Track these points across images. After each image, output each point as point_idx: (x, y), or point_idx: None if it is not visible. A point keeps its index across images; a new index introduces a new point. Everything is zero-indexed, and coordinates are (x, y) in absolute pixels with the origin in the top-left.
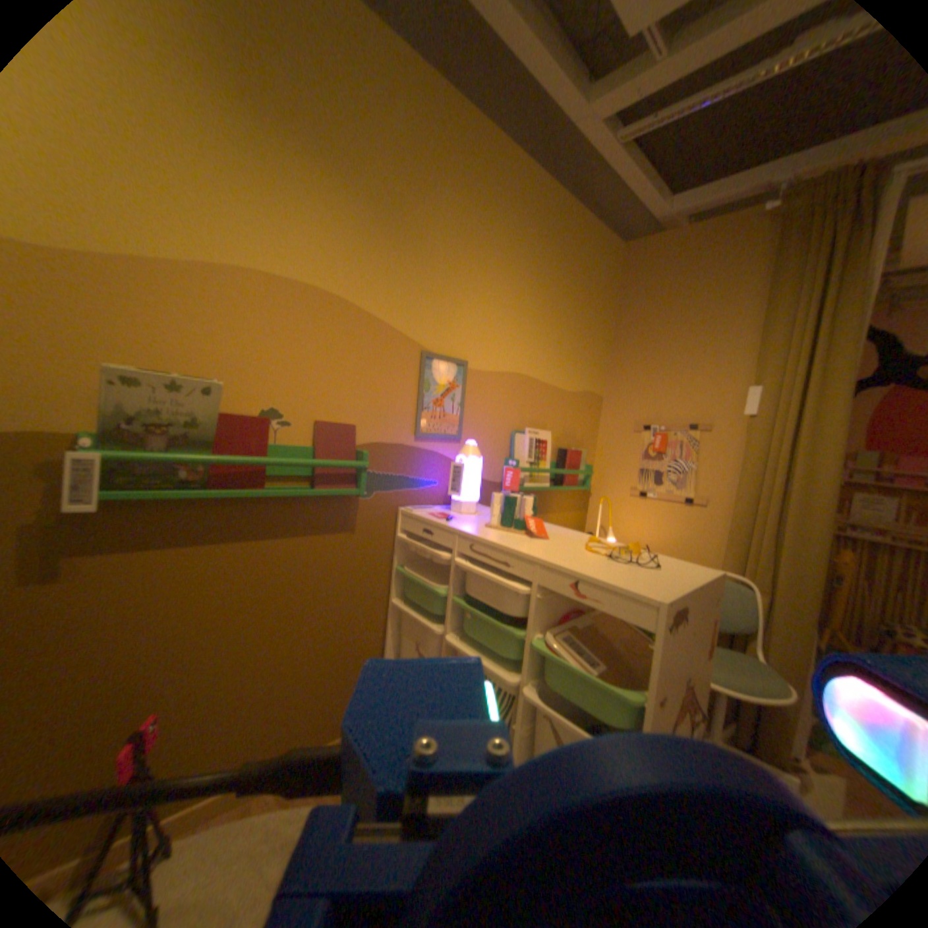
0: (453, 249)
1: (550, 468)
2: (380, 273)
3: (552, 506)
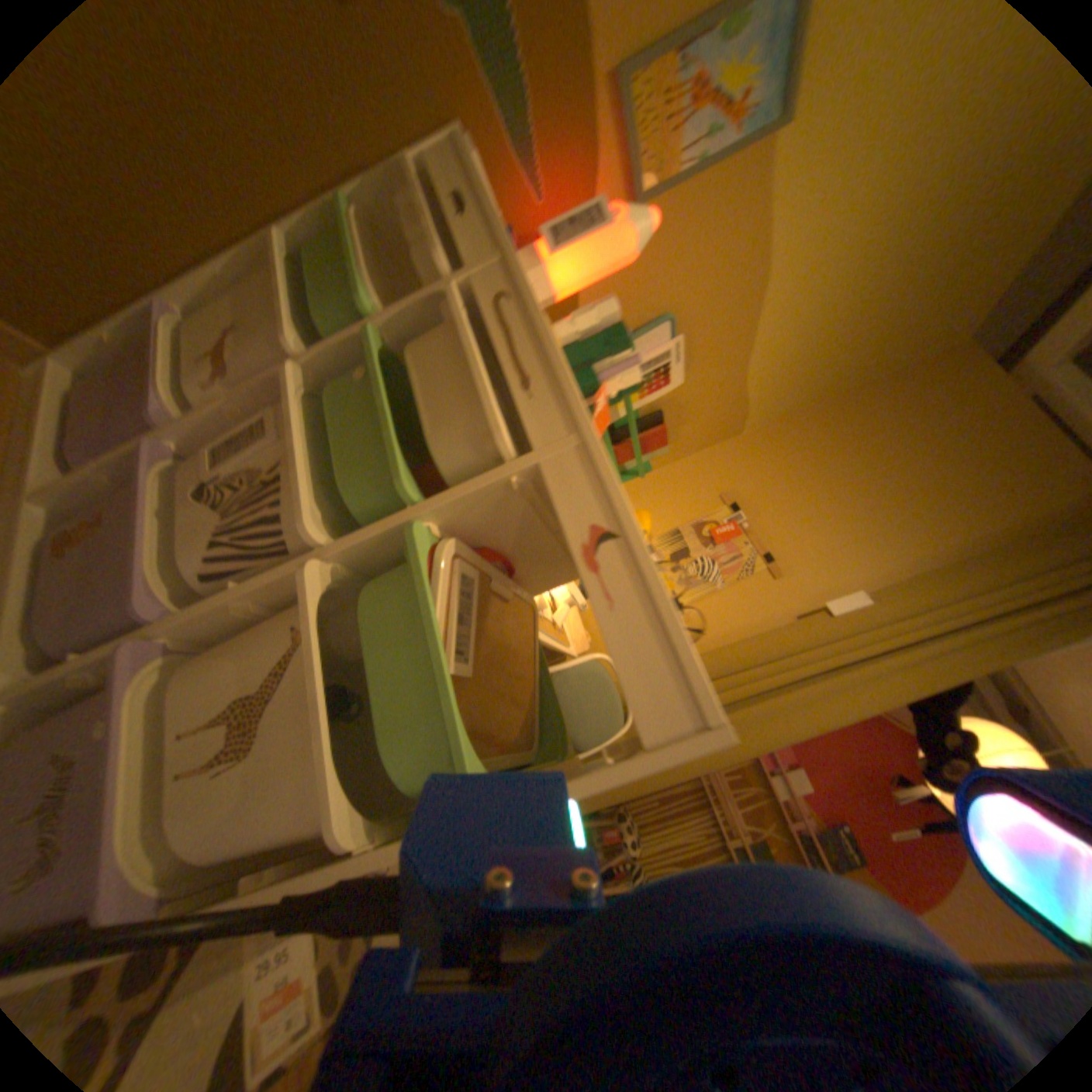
0: None
1: (631, 418)
2: None
3: None
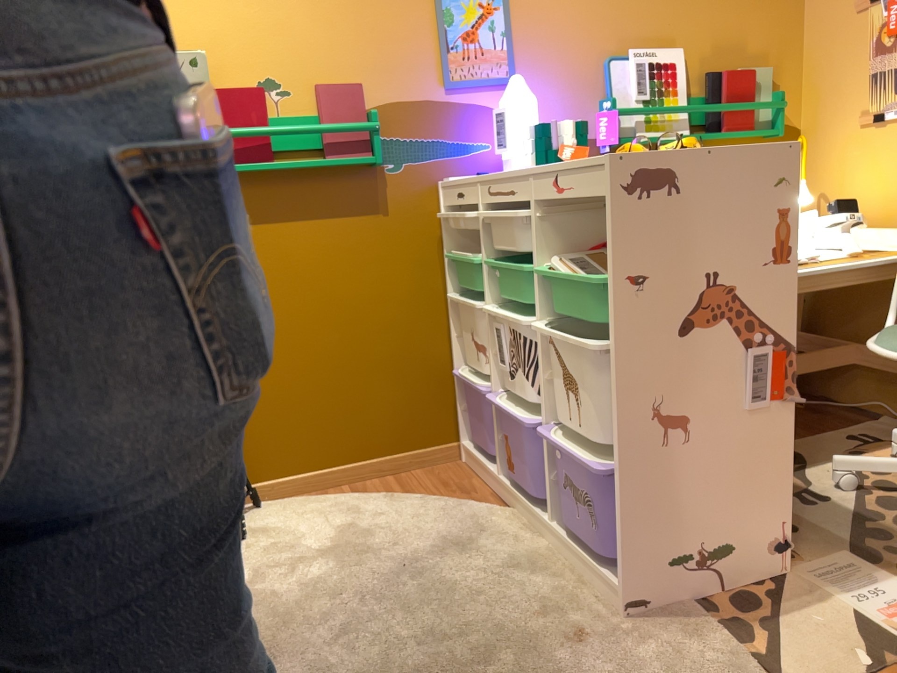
0: None
1: (686, 105)
2: None
3: None
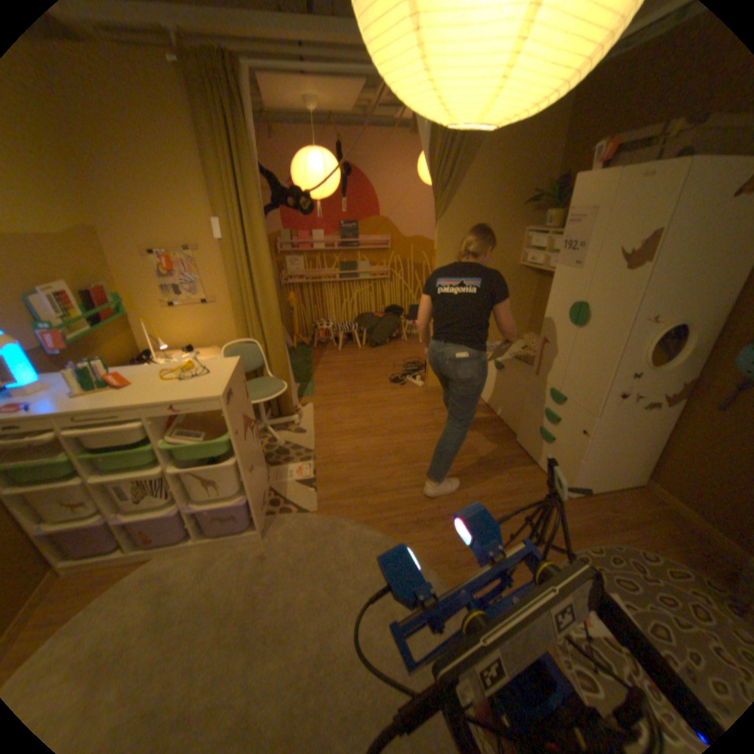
0: None
1: (81, 311)
2: None
3: (99, 339)
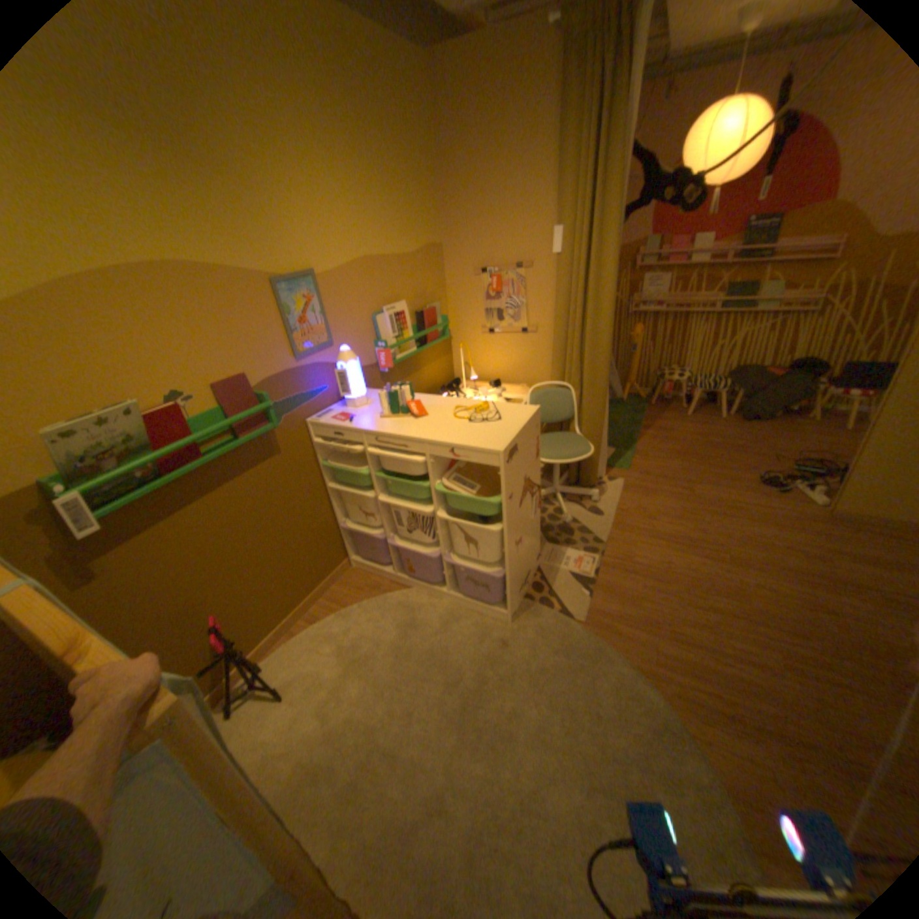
0: (254, 151)
1: (412, 333)
2: (197, 216)
3: (422, 362)
